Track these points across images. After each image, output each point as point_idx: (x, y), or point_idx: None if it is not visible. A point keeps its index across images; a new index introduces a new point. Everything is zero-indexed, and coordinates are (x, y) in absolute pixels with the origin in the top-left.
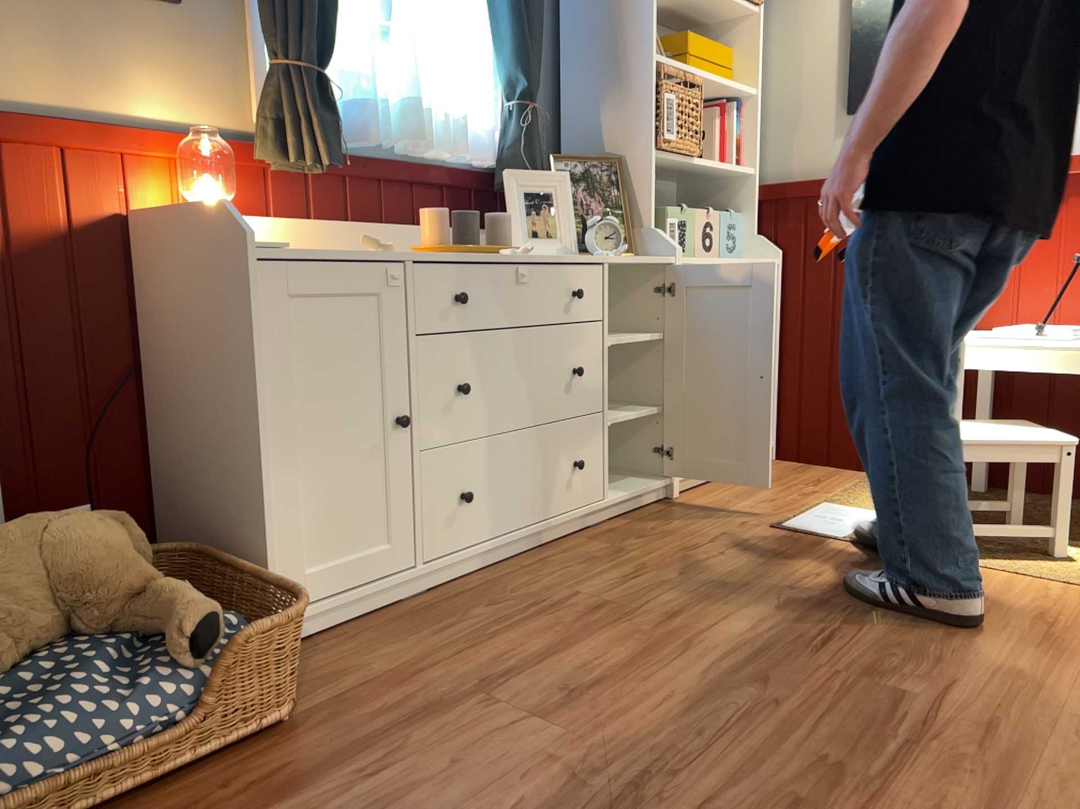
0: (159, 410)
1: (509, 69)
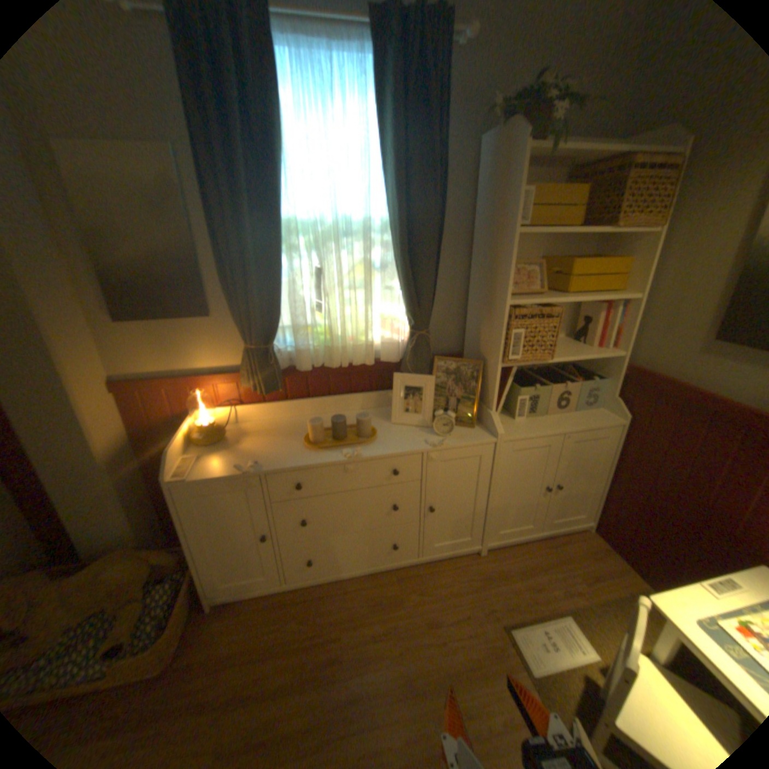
0: None
1: (406, 311)
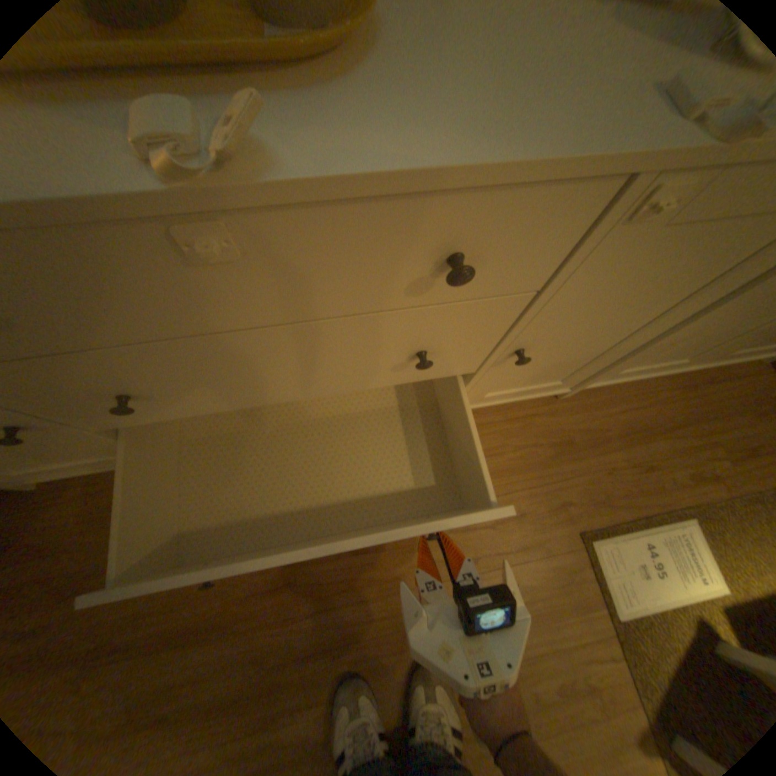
0: None
1: None
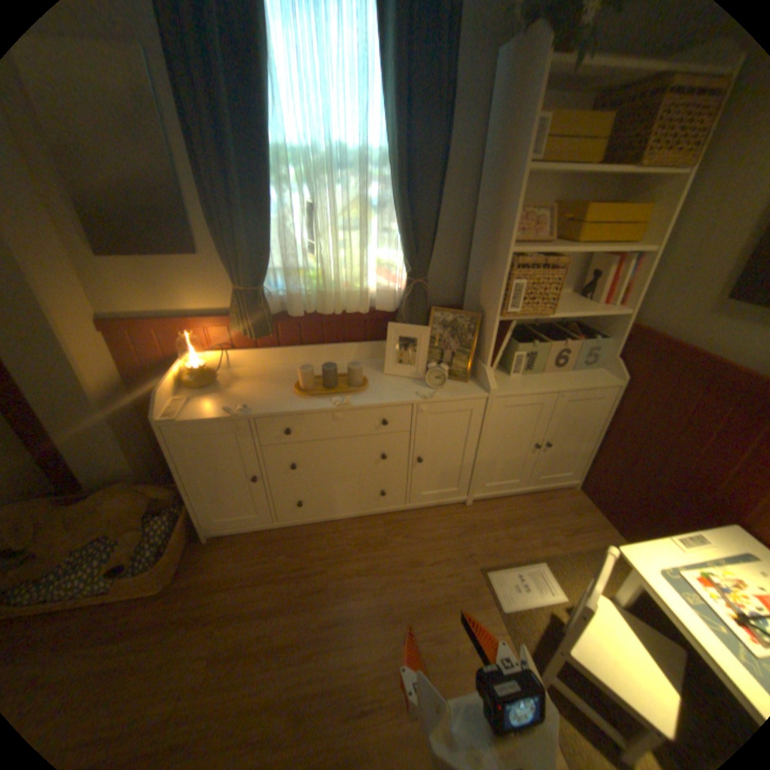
0: None
1: (404, 257)
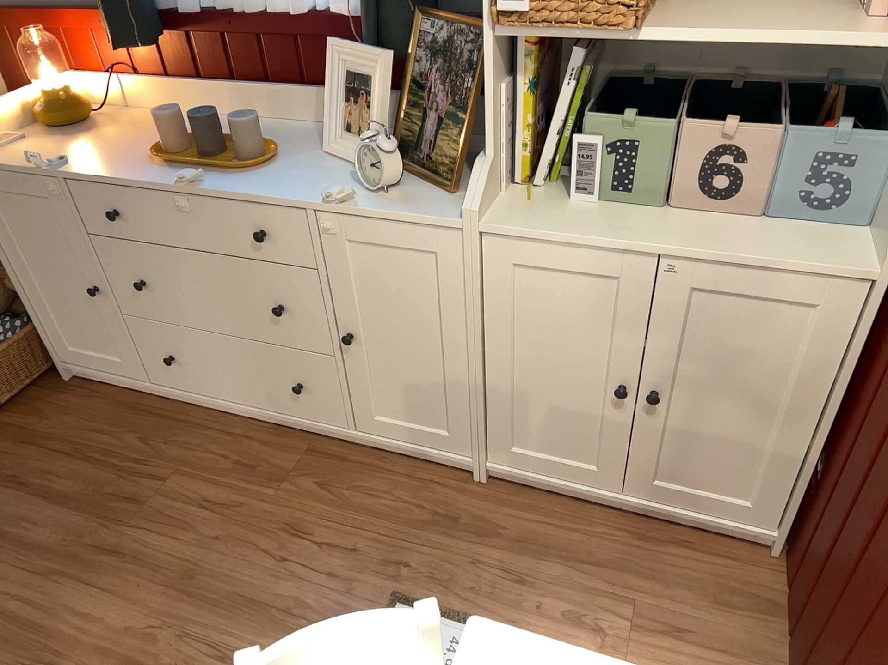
0: None
1: None
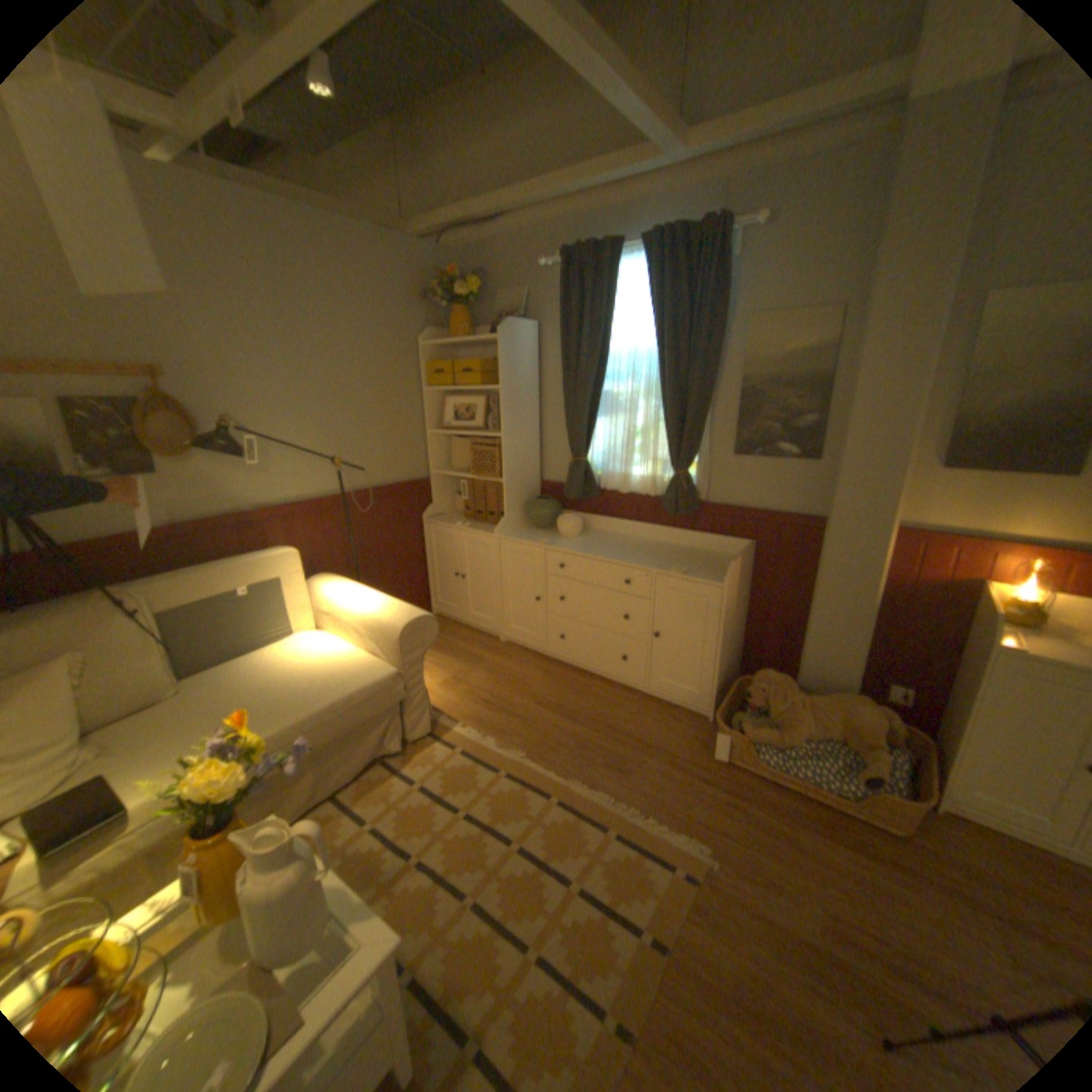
0: (961, 673)
1: None
